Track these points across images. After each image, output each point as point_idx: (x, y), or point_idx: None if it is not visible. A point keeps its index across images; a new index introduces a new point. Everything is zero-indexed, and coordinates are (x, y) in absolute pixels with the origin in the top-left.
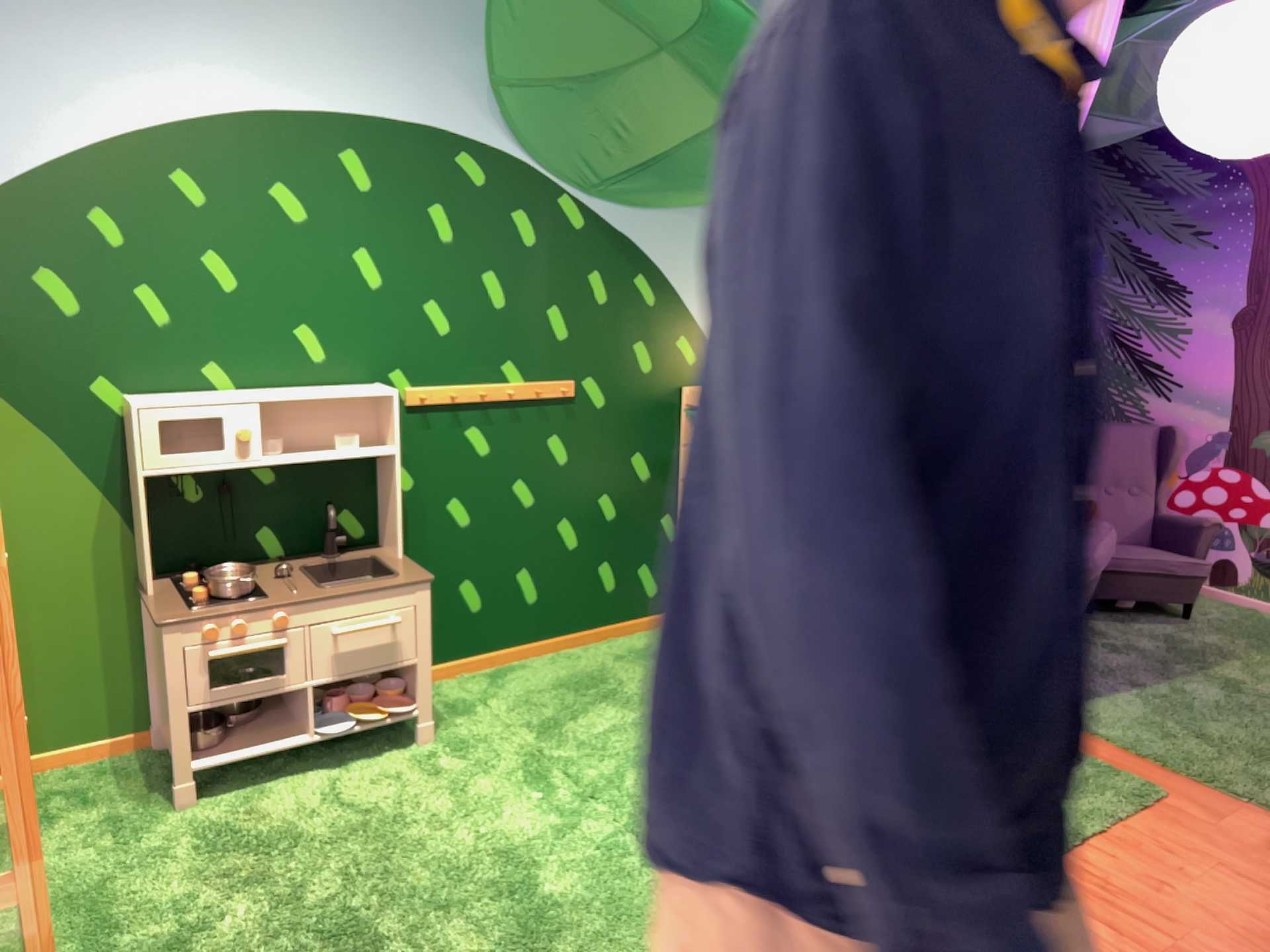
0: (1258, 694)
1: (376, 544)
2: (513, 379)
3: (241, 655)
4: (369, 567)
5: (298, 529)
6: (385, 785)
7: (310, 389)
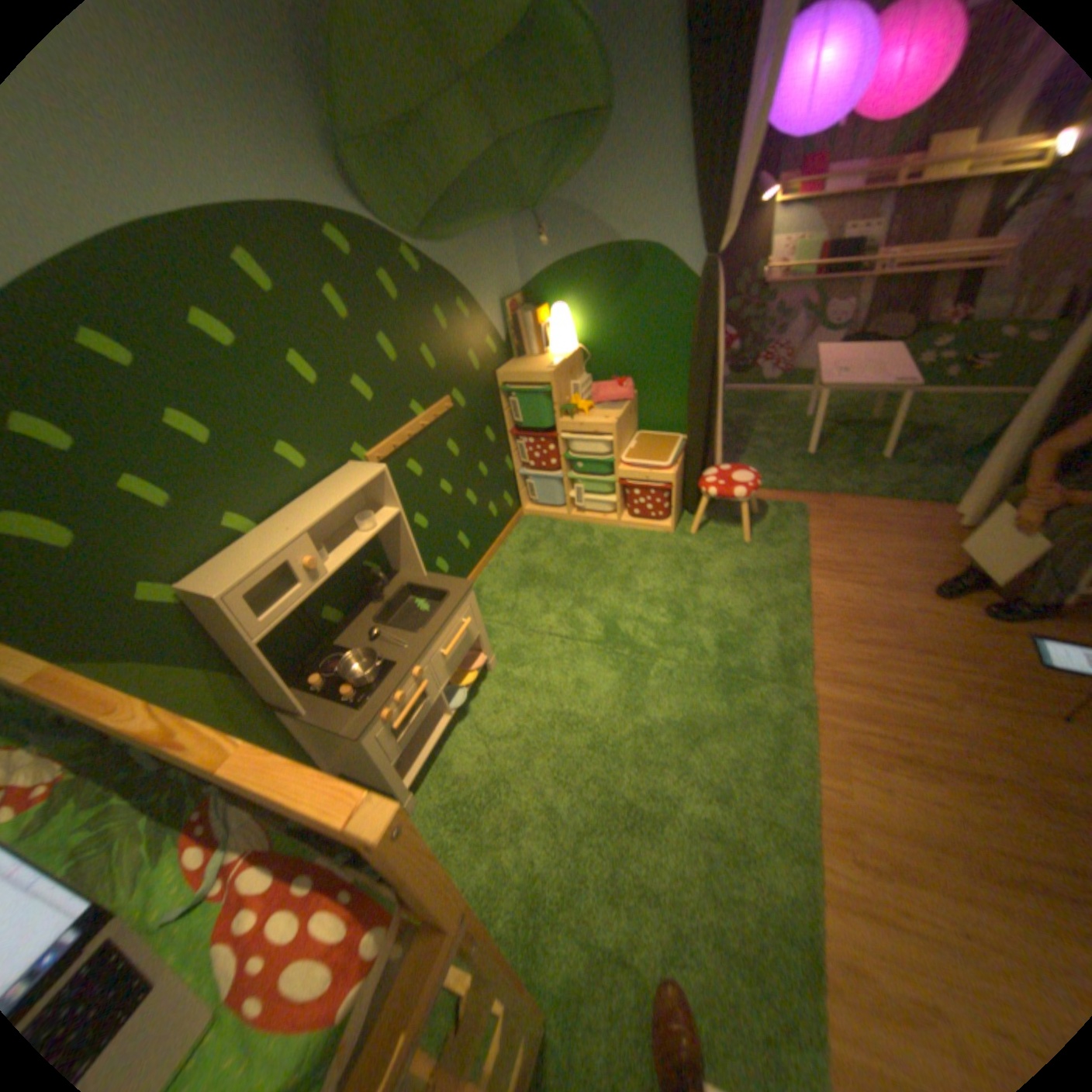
0: (778, 436)
1: (388, 571)
2: (418, 414)
3: (408, 711)
4: (407, 592)
5: (343, 594)
6: (504, 709)
7: (314, 495)
